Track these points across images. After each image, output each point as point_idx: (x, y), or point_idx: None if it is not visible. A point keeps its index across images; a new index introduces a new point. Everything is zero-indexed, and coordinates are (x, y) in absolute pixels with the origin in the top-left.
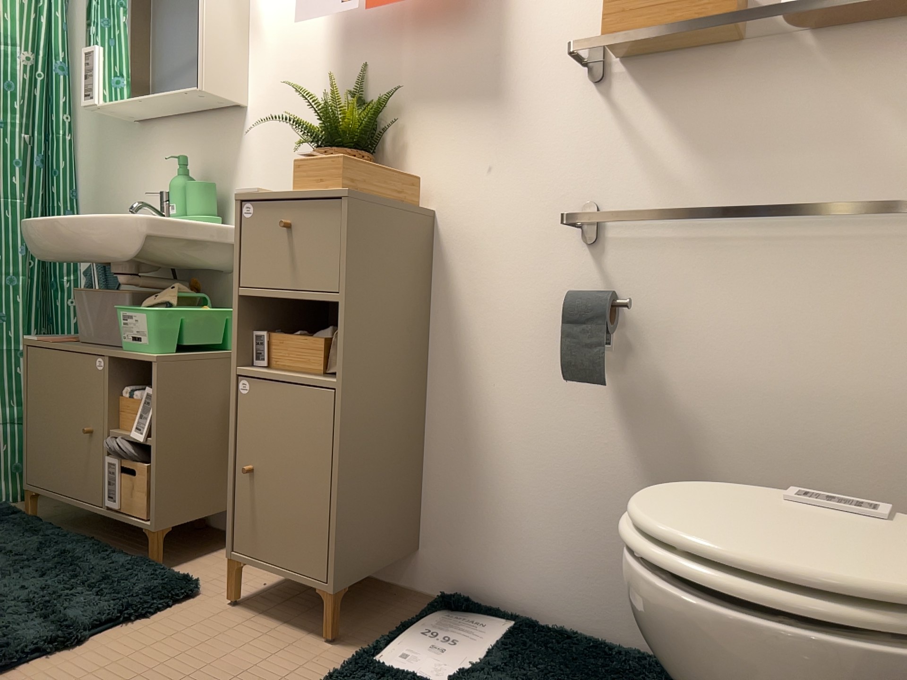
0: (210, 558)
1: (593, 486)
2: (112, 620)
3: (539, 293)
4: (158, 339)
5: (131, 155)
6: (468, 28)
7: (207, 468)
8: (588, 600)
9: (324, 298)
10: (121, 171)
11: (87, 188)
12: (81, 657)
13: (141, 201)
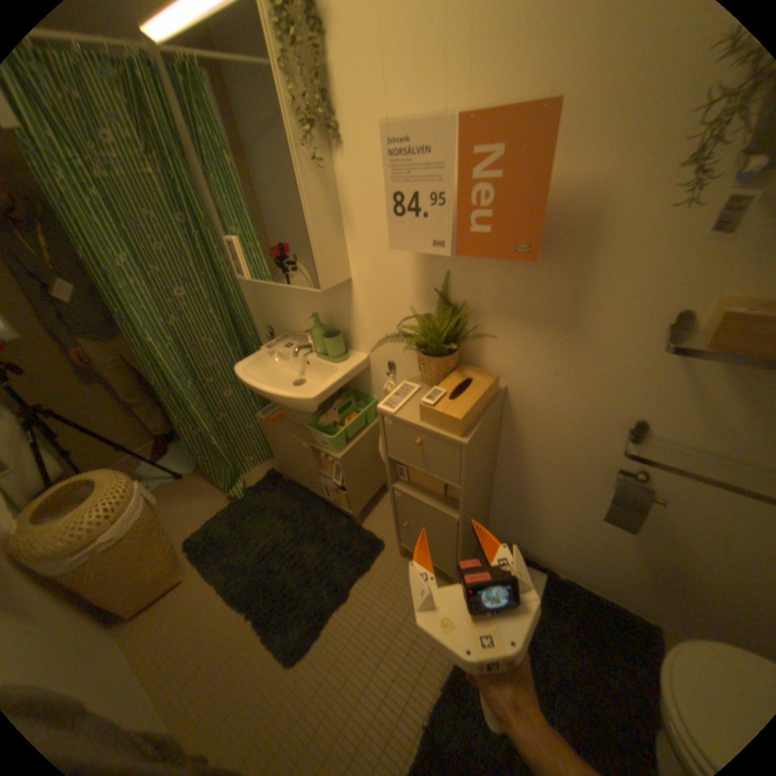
0: (380, 511)
1: (605, 543)
2: (357, 582)
3: (586, 454)
4: (337, 446)
5: (273, 288)
6: (550, 264)
7: (371, 481)
8: (589, 575)
9: (451, 484)
10: (269, 297)
11: (251, 302)
12: (353, 609)
13: (289, 319)
